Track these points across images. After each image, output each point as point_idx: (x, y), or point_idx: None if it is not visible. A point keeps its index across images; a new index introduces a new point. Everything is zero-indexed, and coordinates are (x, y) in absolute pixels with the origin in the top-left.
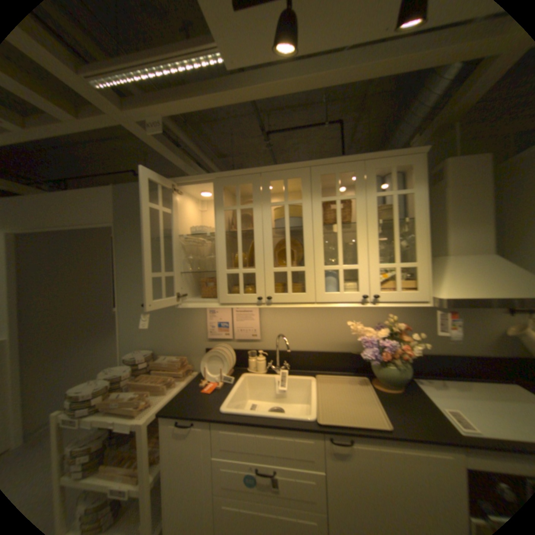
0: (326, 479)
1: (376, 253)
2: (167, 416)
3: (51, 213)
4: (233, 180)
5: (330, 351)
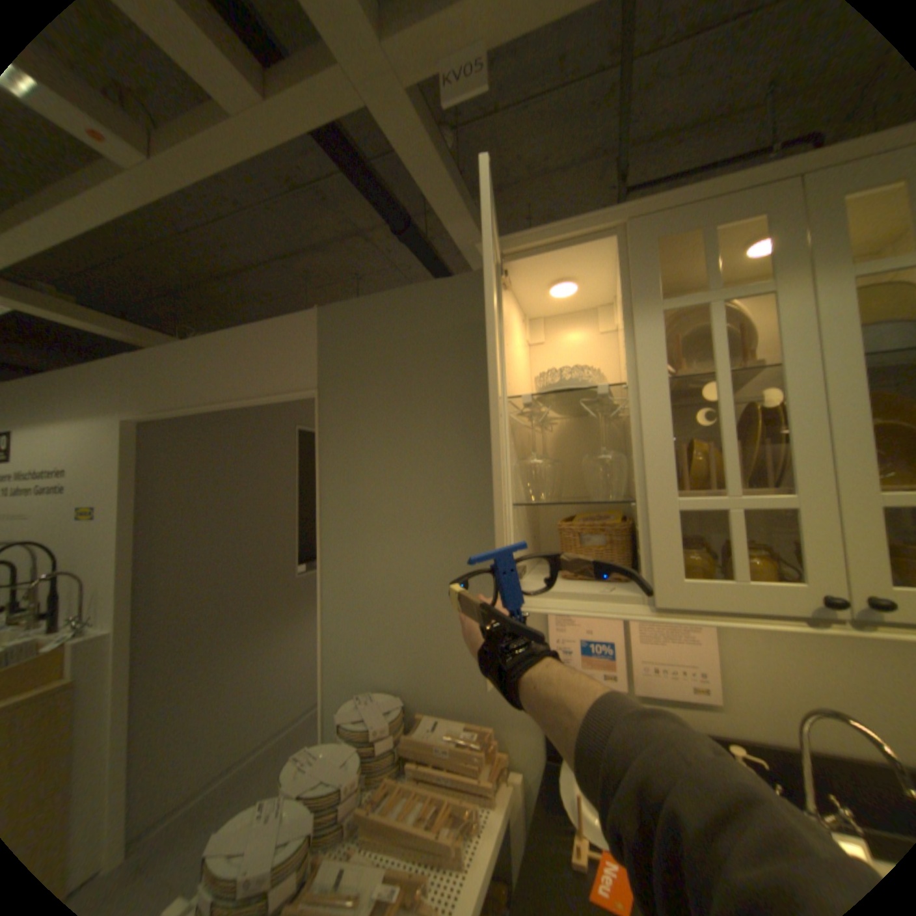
0: None
1: None
2: None
3: (194, 376)
4: (690, 214)
5: None
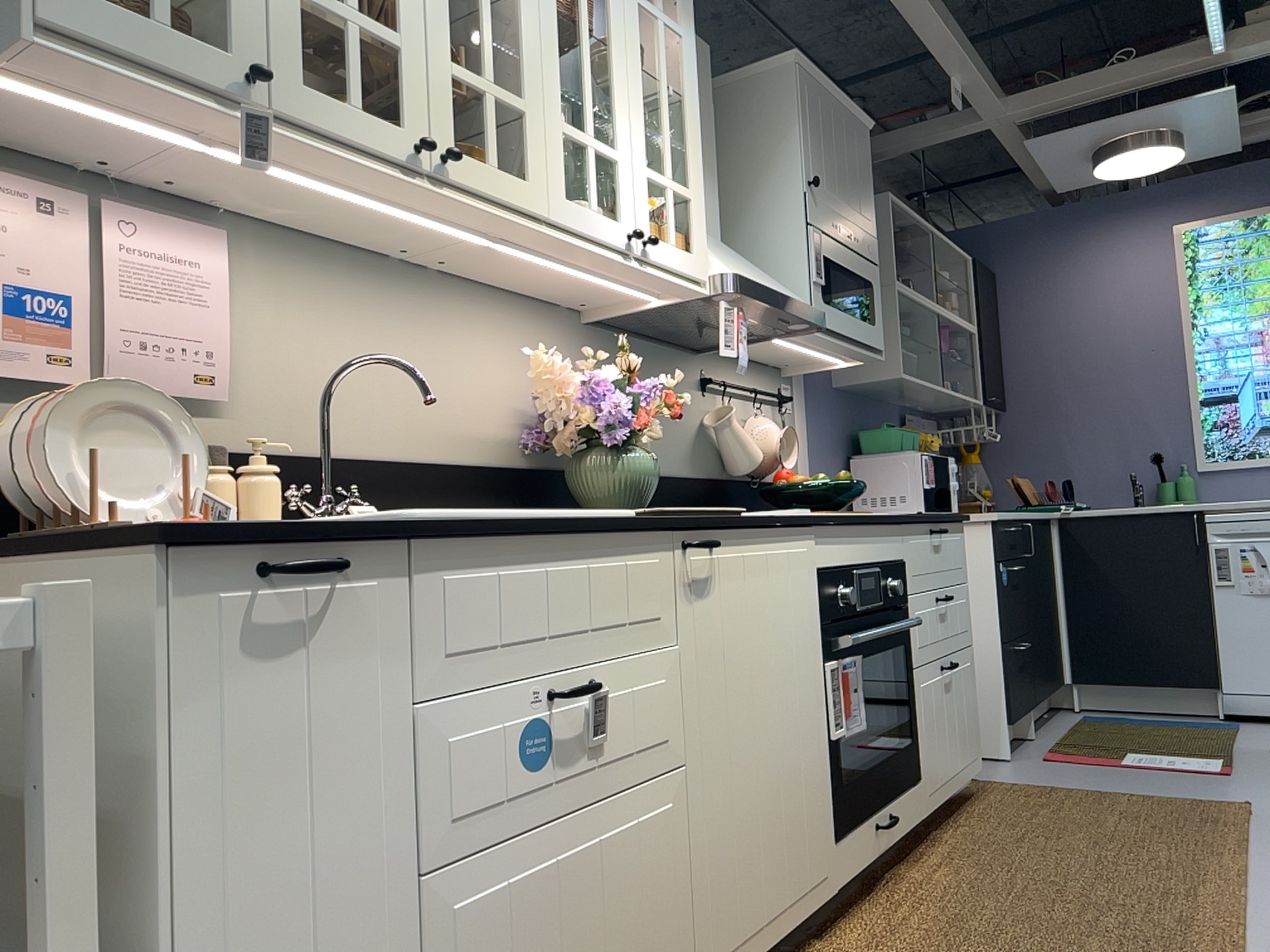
0: (679, 659)
1: (641, 135)
2: (215, 527)
3: None
4: None
5: (445, 461)
